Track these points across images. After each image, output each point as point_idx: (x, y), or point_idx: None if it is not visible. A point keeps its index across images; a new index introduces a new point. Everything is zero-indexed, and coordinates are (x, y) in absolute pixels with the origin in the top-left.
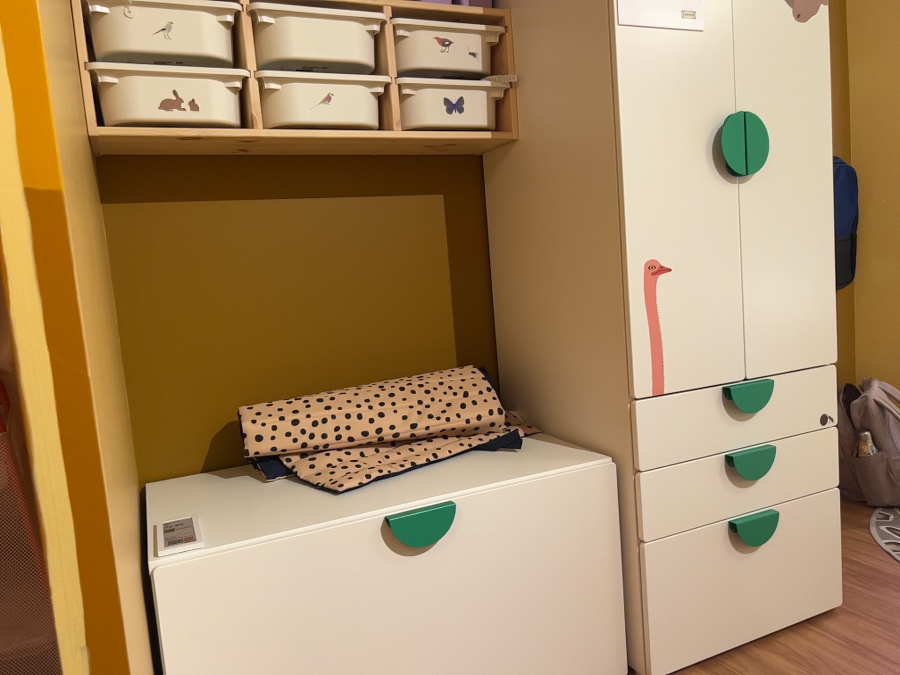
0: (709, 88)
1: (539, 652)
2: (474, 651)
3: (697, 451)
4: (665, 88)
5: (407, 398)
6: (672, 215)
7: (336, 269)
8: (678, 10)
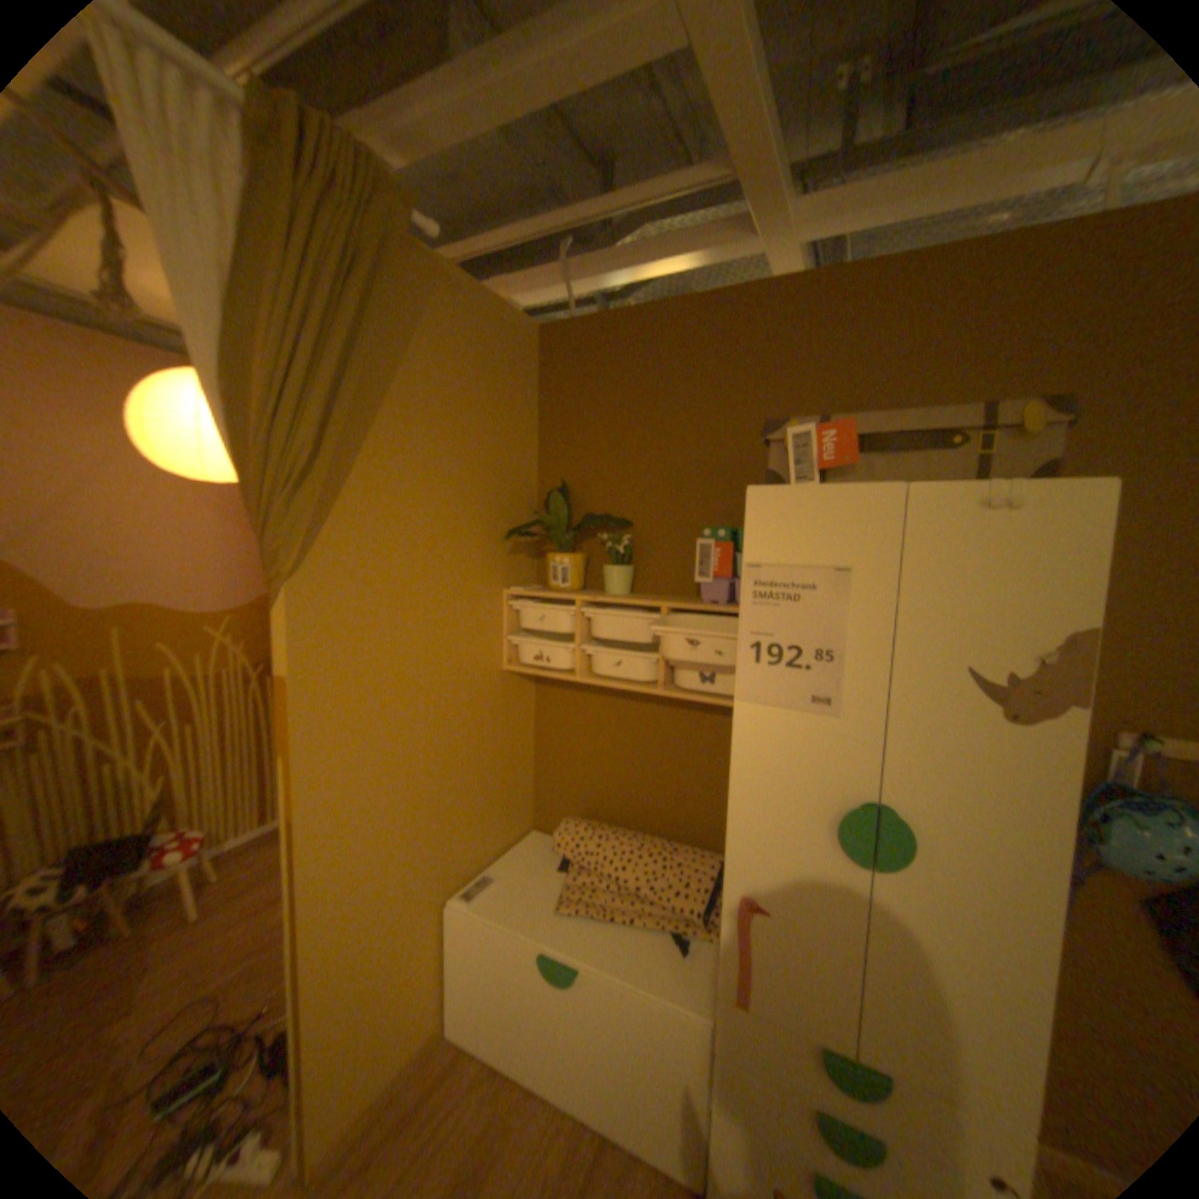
0: (841, 772)
1: (627, 1109)
2: (583, 1068)
3: (781, 1082)
4: (784, 759)
5: (648, 865)
6: (776, 869)
7: (647, 750)
8: (808, 694)
